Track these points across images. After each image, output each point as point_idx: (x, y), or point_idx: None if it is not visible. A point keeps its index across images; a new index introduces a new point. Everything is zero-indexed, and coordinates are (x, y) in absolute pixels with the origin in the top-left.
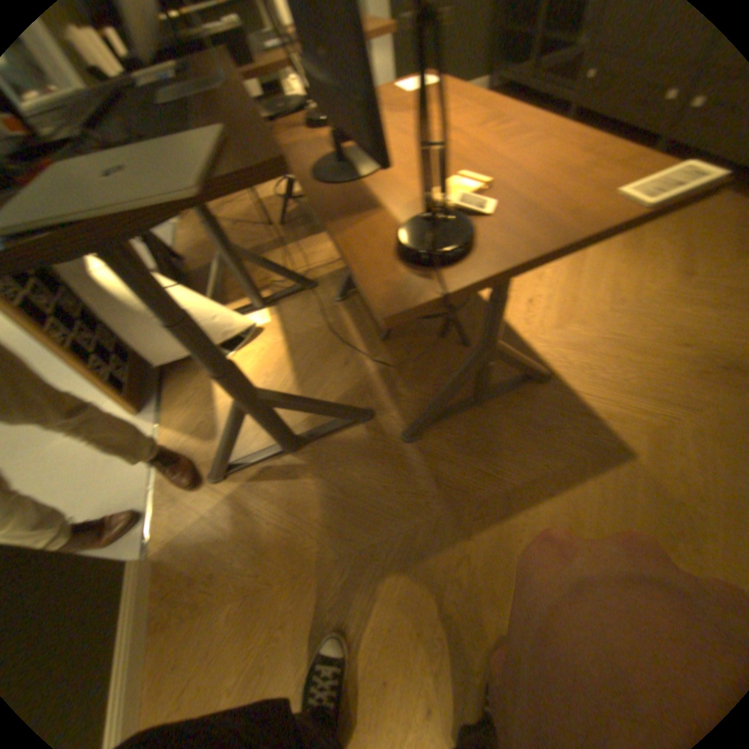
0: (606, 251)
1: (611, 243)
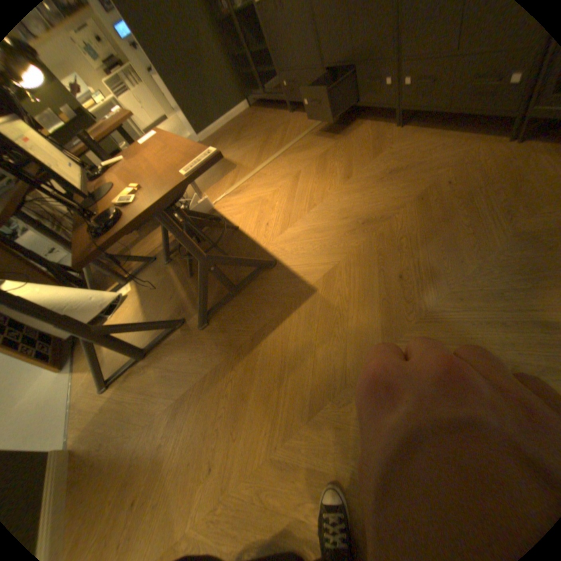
0: (307, 180)
1: (309, 174)
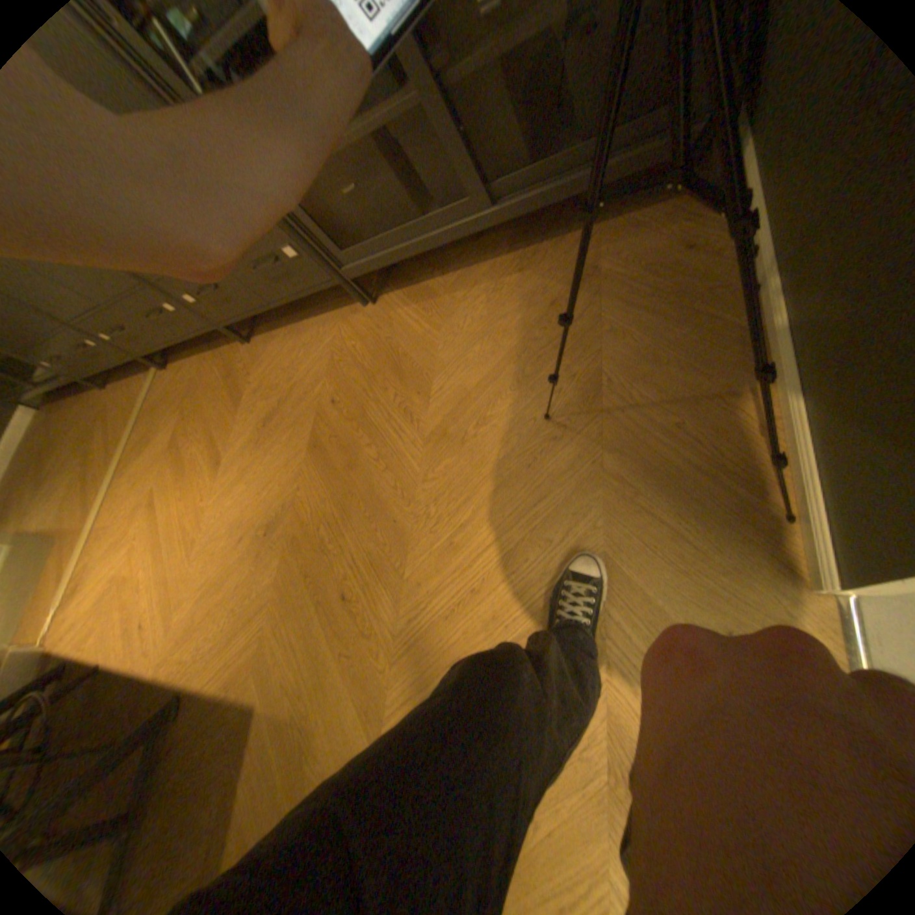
0: (168, 502)
1: (169, 489)
